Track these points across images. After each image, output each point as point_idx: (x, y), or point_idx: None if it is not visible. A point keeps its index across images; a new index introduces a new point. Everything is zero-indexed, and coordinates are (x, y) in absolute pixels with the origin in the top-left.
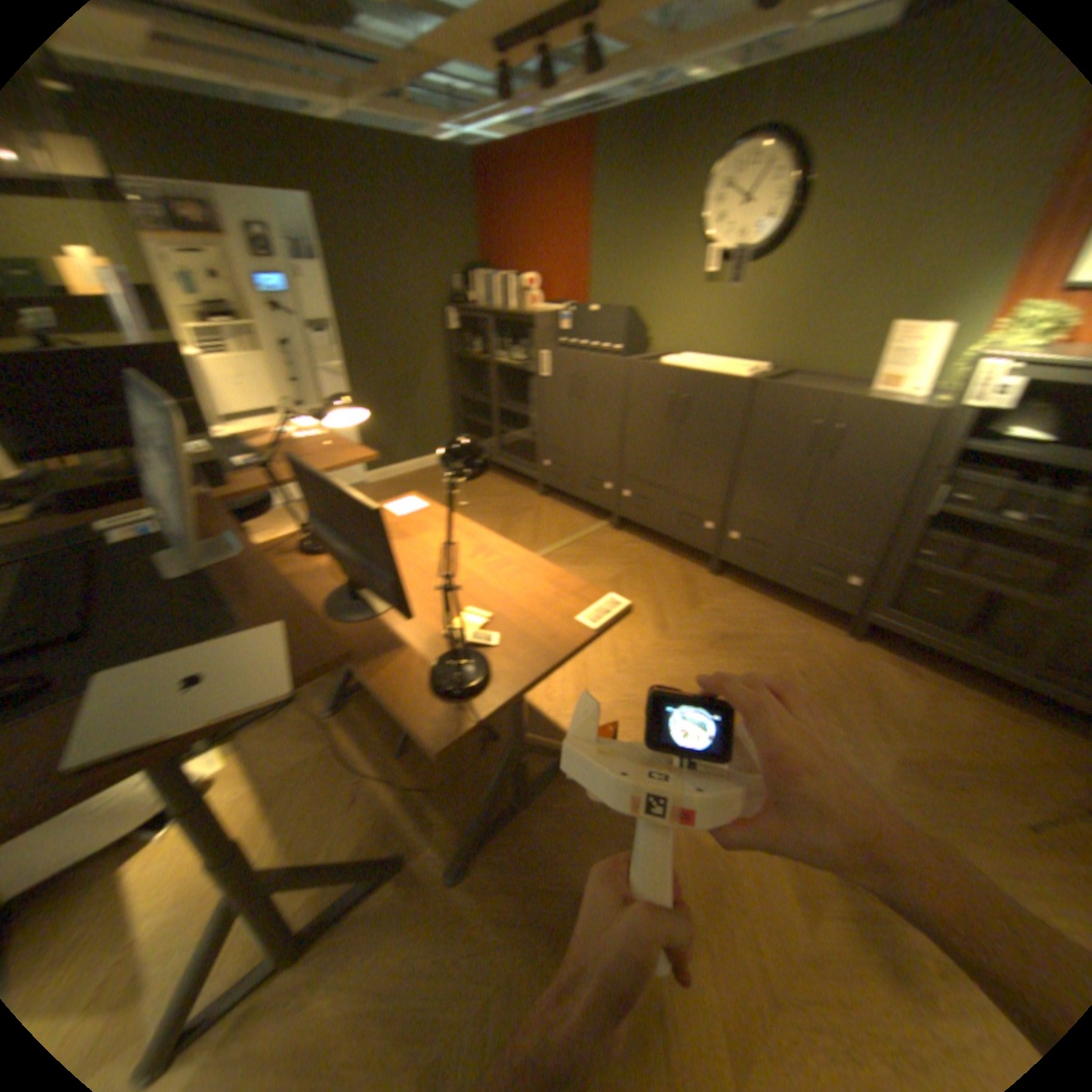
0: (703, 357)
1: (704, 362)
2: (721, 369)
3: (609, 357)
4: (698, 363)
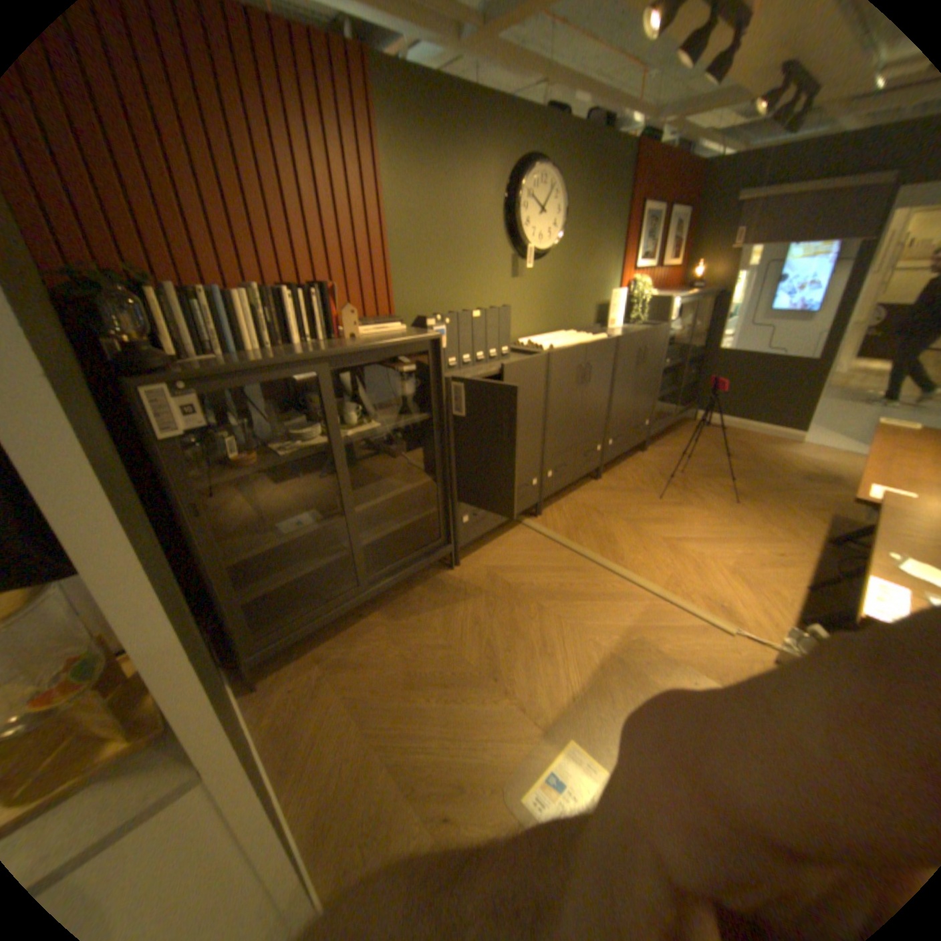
0: (550, 337)
1: (567, 338)
2: (597, 337)
3: (538, 356)
4: (571, 339)
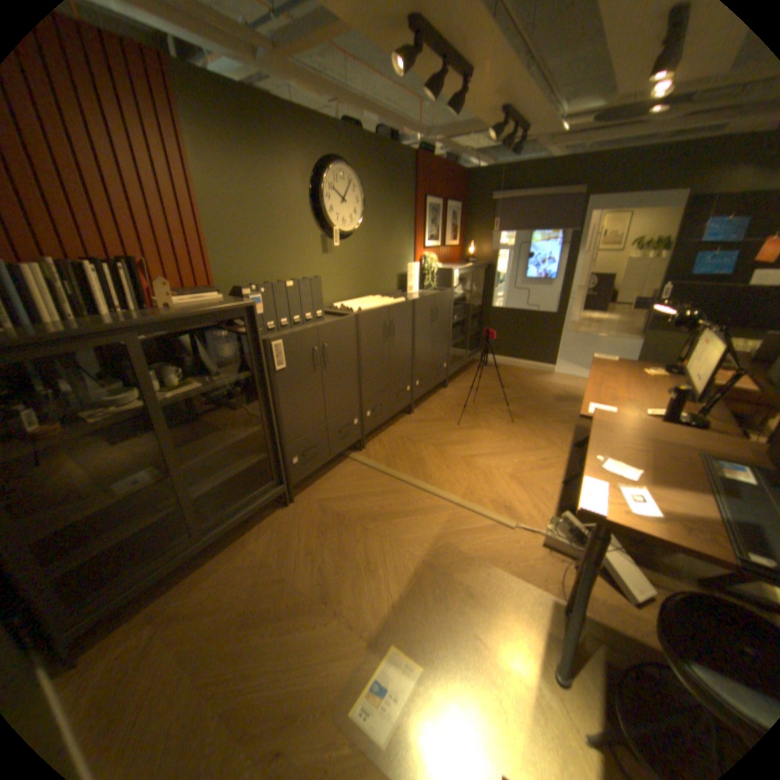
0: (355, 302)
1: (369, 303)
2: (392, 301)
3: (343, 318)
4: (372, 304)
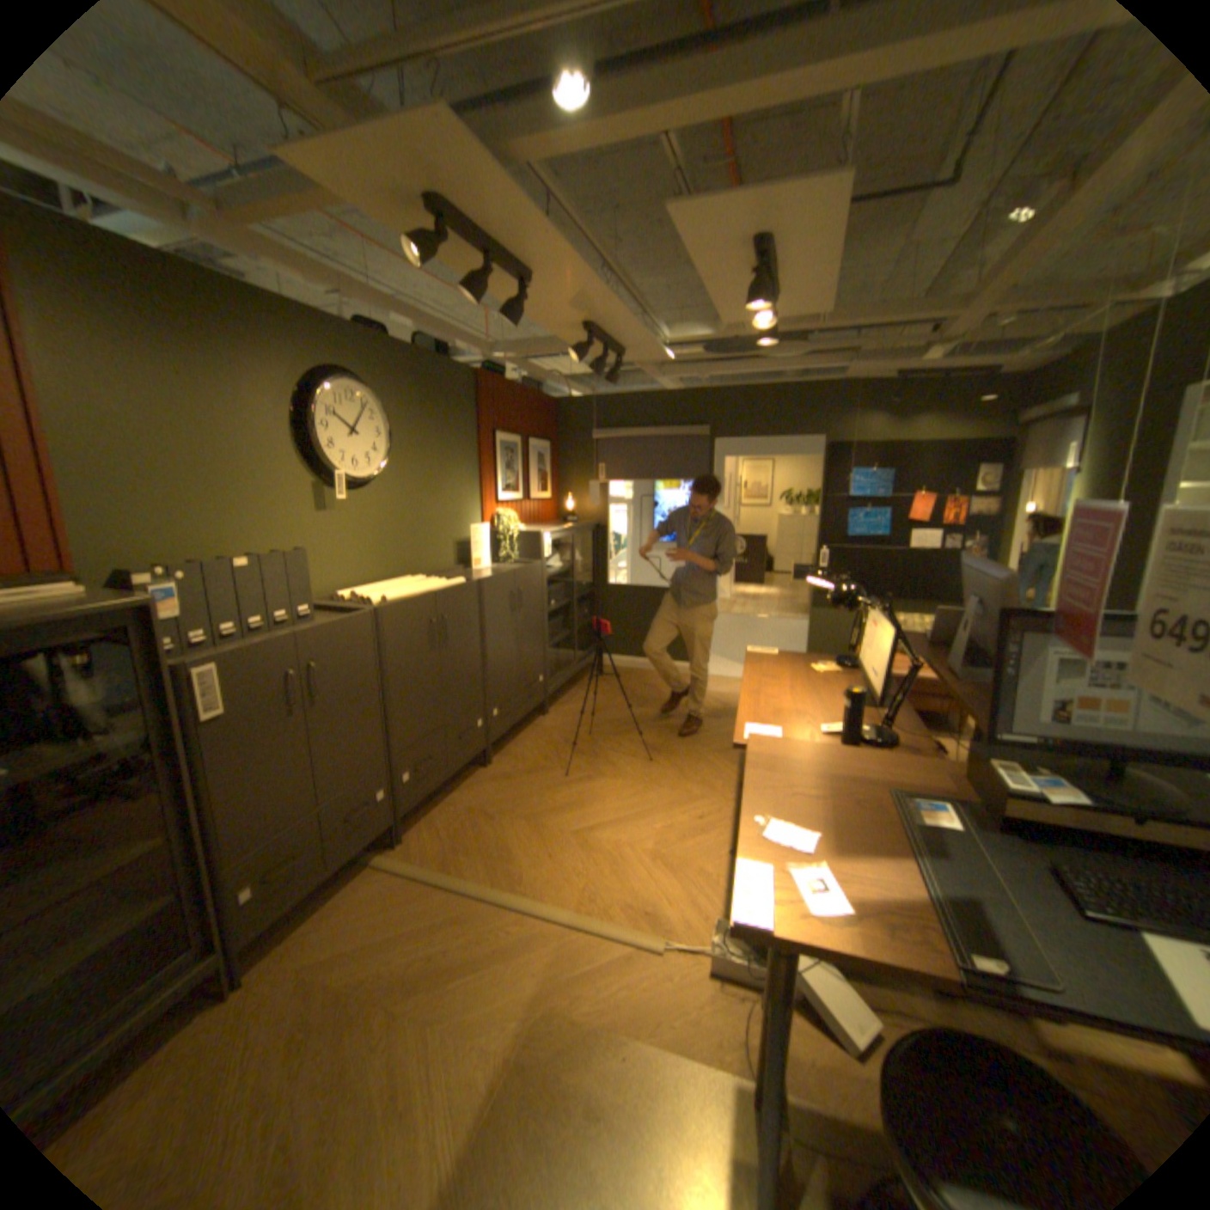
0: (378, 586)
1: (402, 587)
2: (443, 583)
3: (349, 616)
4: (408, 588)
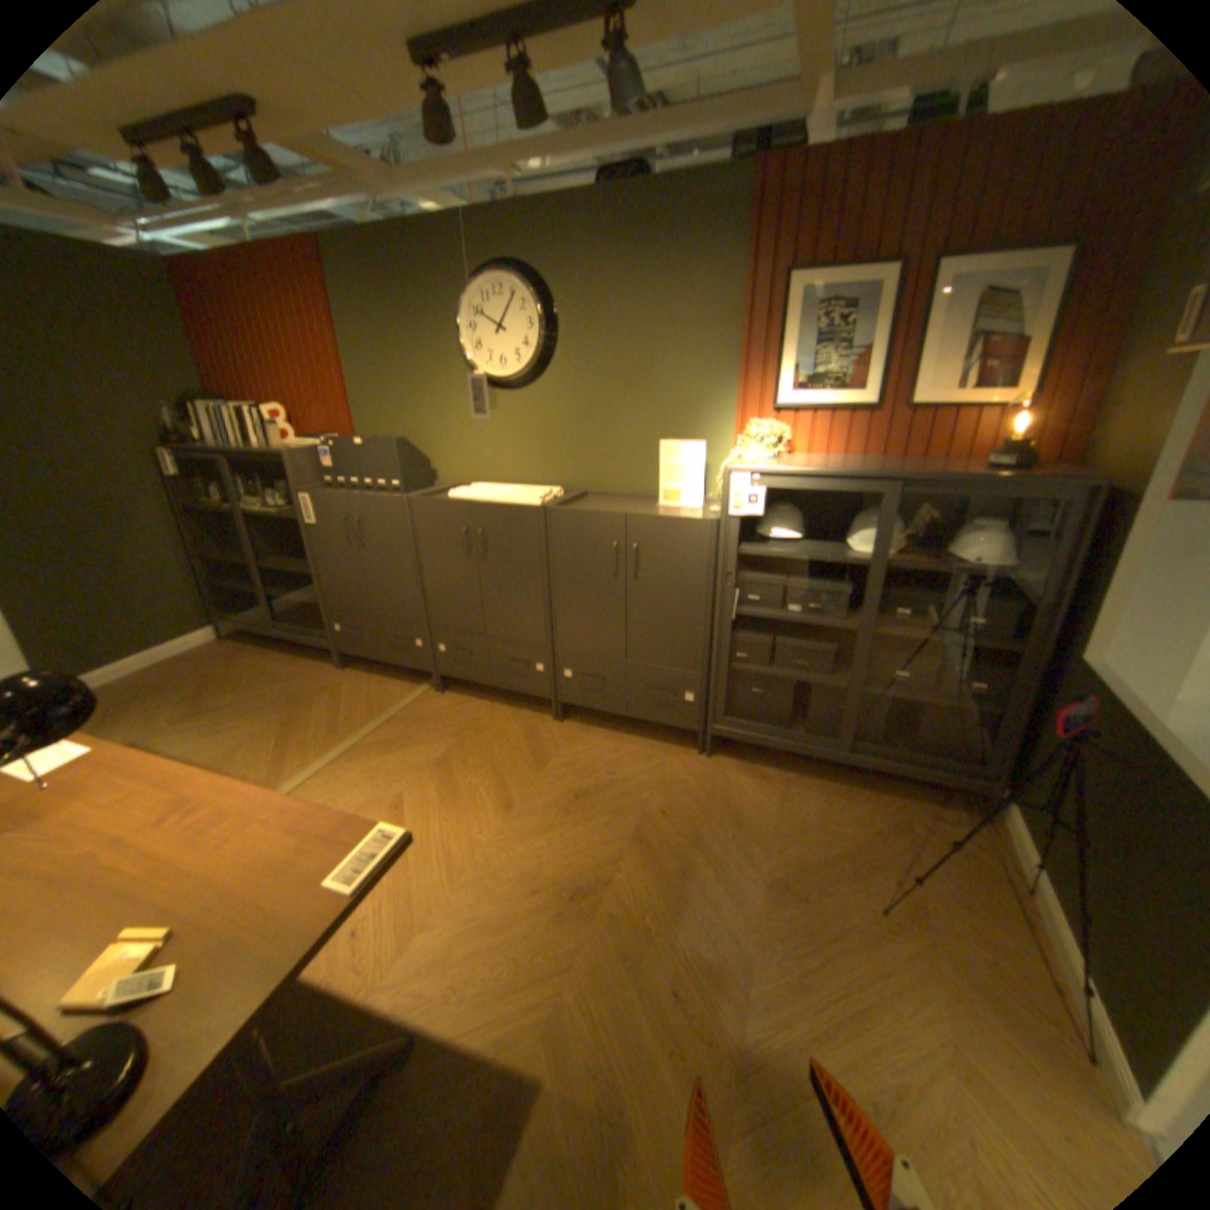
0: (495, 487)
1: (496, 493)
2: (512, 500)
3: (387, 496)
4: (490, 494)
